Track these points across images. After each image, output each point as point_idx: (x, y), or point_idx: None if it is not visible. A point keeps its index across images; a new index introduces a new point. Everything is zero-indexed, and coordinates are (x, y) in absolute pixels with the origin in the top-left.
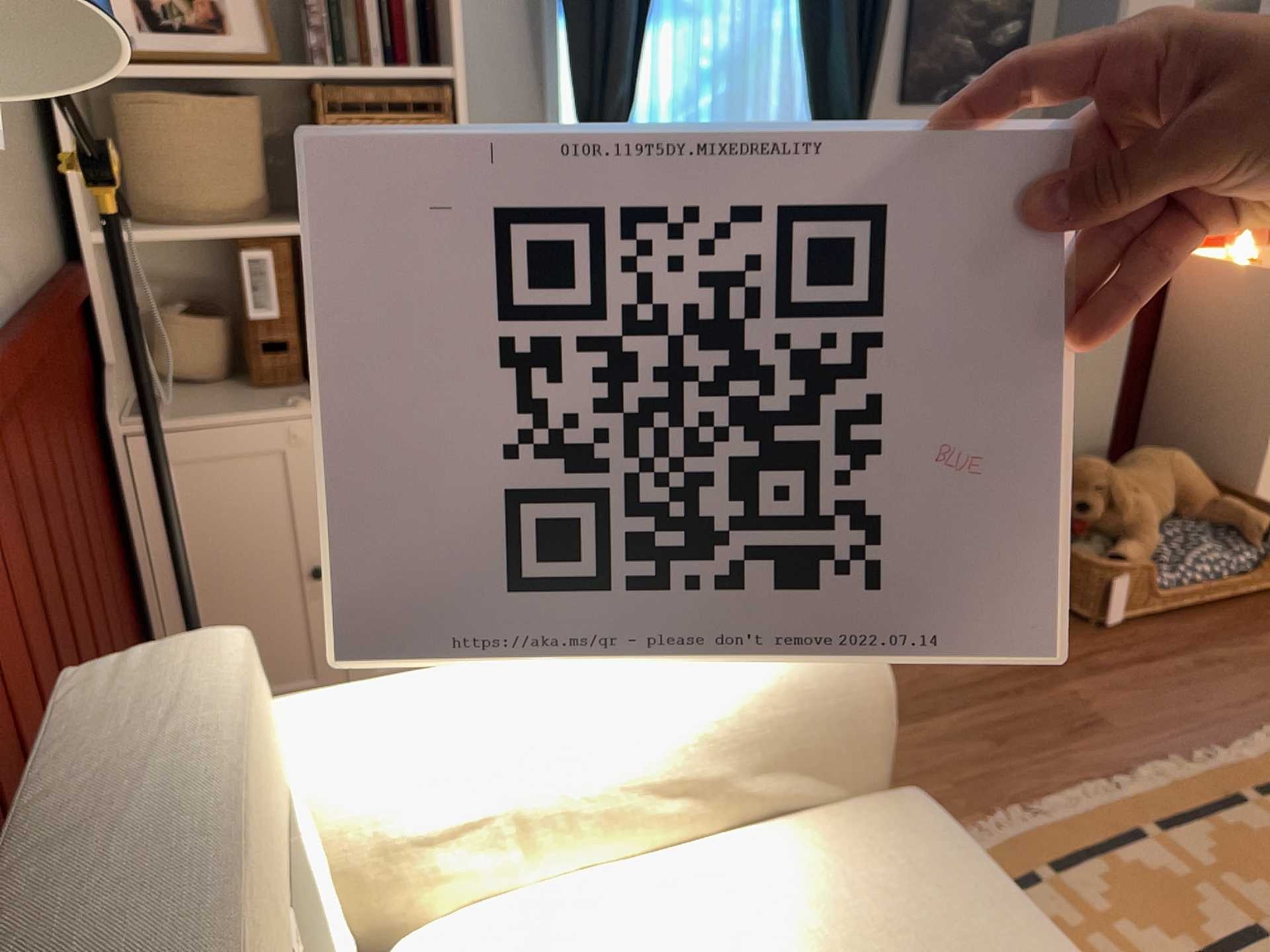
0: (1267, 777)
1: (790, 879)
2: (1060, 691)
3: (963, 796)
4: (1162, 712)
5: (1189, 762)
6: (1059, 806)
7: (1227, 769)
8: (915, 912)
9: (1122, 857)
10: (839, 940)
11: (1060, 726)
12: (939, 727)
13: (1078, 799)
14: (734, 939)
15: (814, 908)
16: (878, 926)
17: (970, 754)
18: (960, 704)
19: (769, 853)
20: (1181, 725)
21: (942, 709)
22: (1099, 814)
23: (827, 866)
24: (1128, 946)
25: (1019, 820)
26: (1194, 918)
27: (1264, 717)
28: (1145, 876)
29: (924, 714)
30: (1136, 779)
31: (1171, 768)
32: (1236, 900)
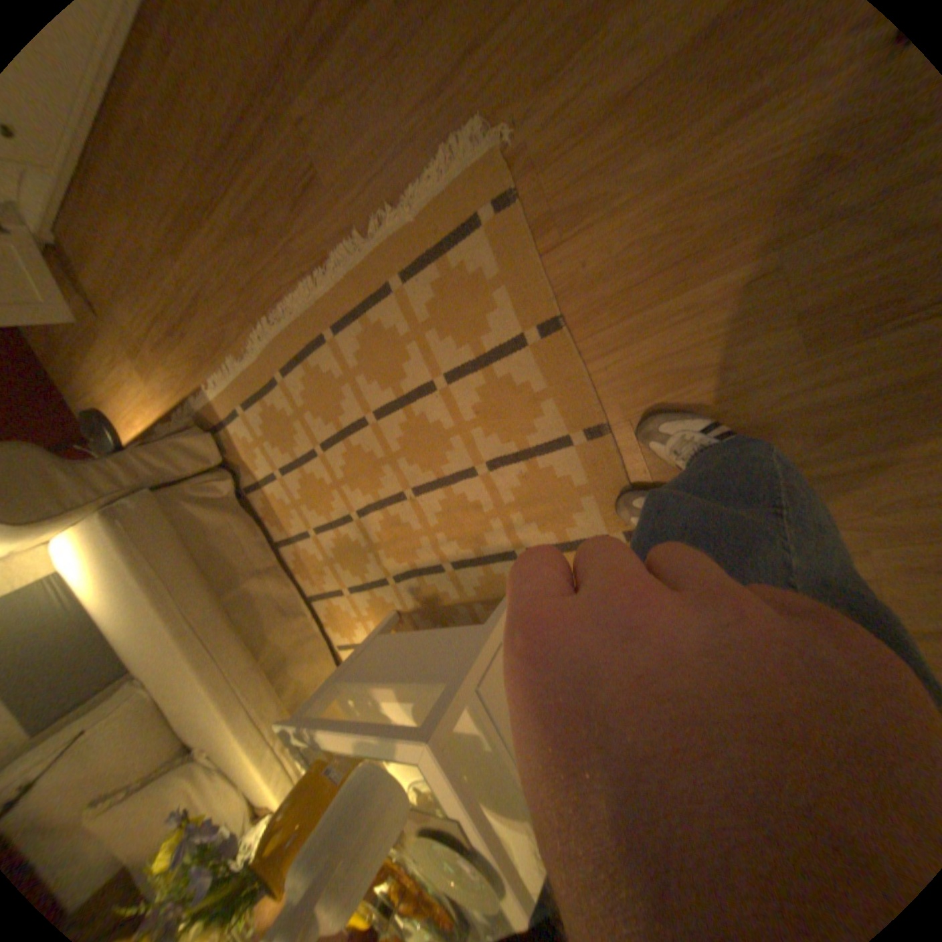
0: (411, 245)
1: (83, 554)
2: (285, 116)
3: (241, 301)
4: (359, 133)
5: (362, 230)
6: (283, 306)
7: (385, 237)
8: (108, 577)
9: (309, 356)
10: (100, 581)
11: (285, 189)
12: (219, 214)
13: (293, 297)
14: (85, 572)
15: (91, 568)
16: (104, 579)
17: (238, 249)
18: (225, 171)
19: (75, 540)
20: (370, 156)
21: (217, 184)
22: (301, 315)
23: (87, 551)
24: (307, 423)
25: (265, 324)
26: (336, 404)
27: (449, 107)
28: (318, 373)
29: (209, 197)
30: (325, 266)
31: (349, 242)
32: (357, 390)
